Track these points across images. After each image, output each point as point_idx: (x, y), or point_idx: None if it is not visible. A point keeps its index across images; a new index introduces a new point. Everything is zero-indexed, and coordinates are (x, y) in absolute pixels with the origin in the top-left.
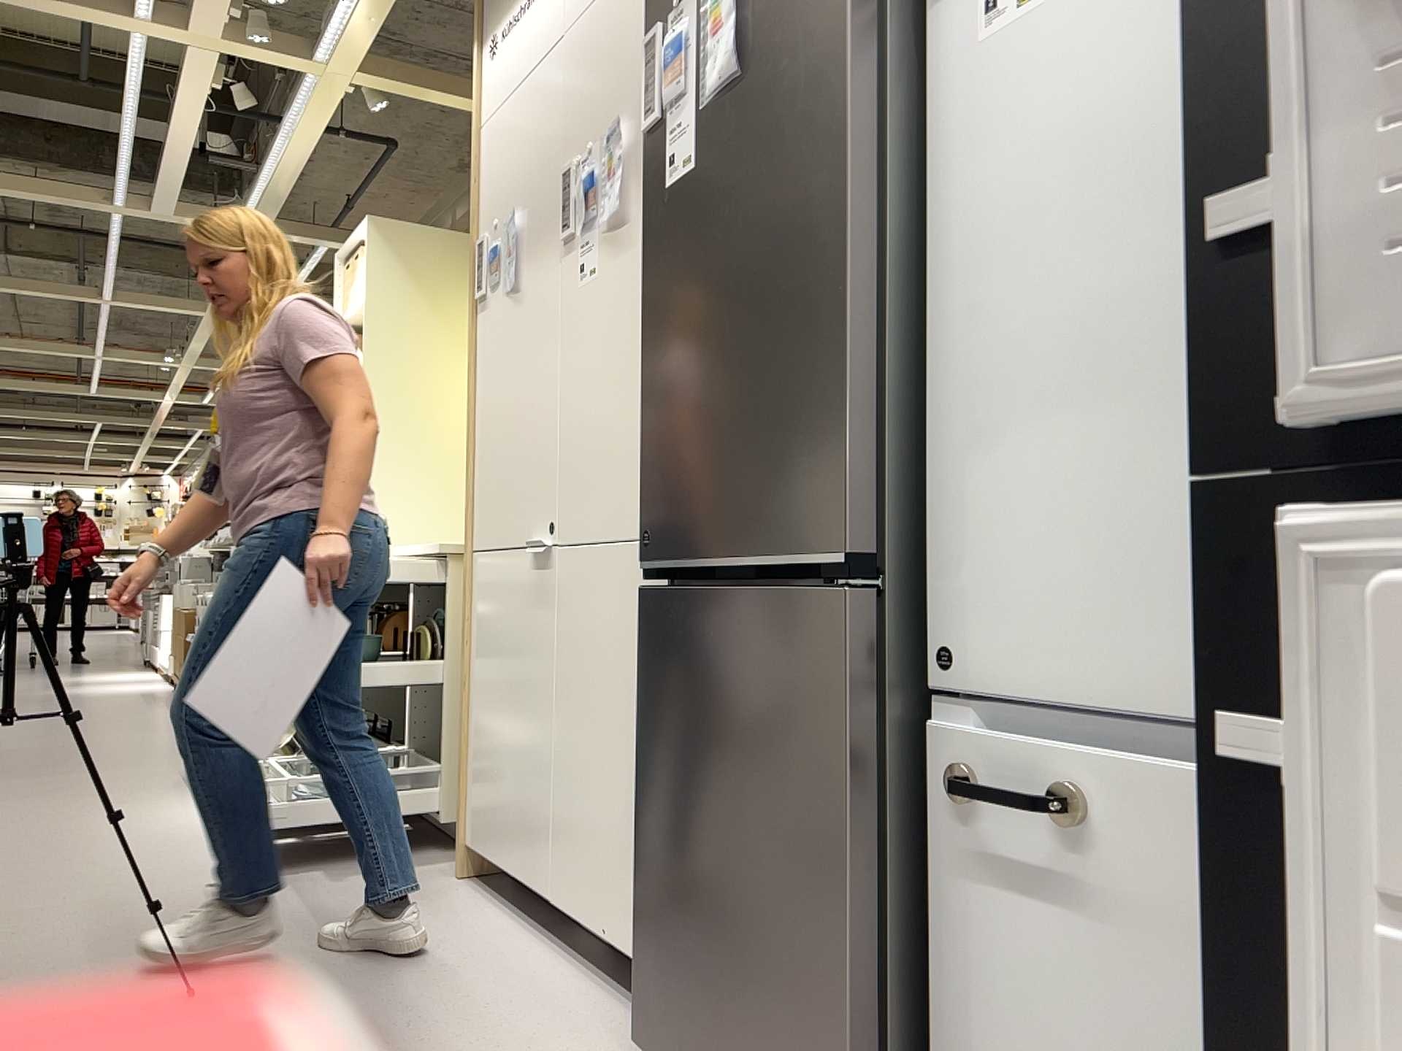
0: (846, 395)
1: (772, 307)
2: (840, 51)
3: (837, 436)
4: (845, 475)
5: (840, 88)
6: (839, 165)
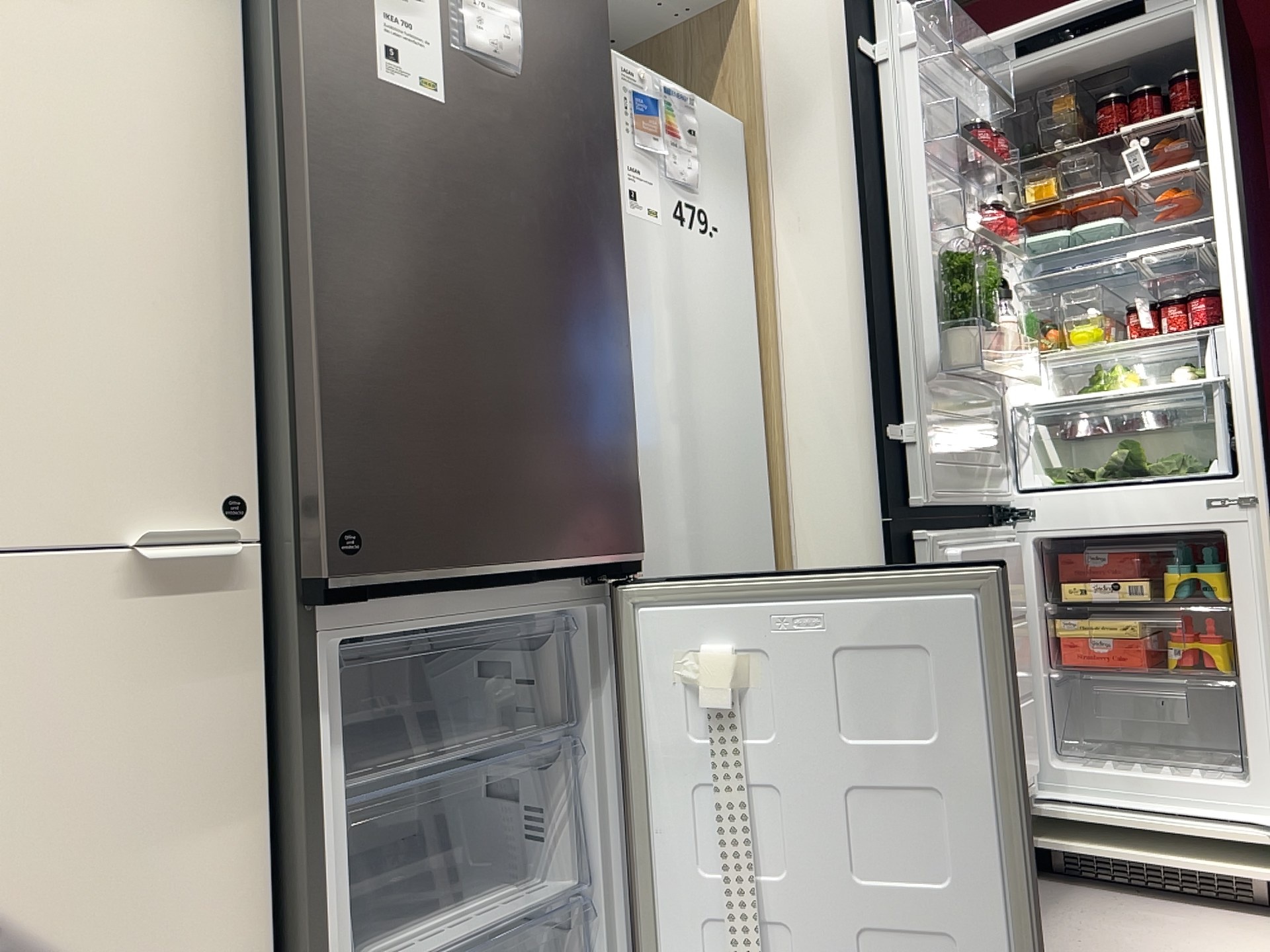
0: (632, 427)
1: (563, 324)
2: (611, 156)
3: (628, 457)
4: (635, 489)
5: (613, 186)
6: (616, 245)
